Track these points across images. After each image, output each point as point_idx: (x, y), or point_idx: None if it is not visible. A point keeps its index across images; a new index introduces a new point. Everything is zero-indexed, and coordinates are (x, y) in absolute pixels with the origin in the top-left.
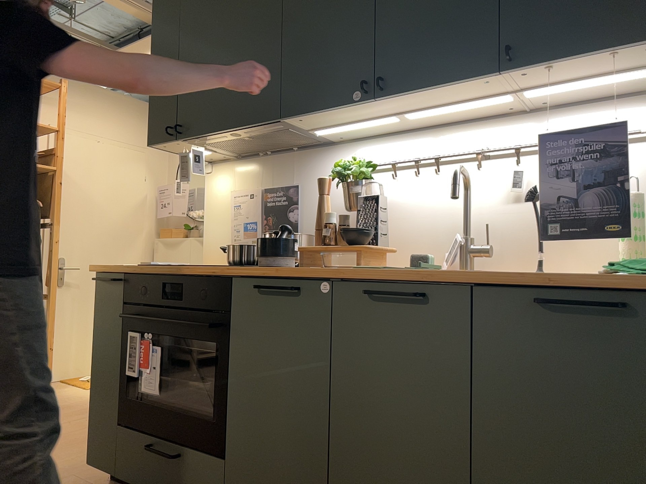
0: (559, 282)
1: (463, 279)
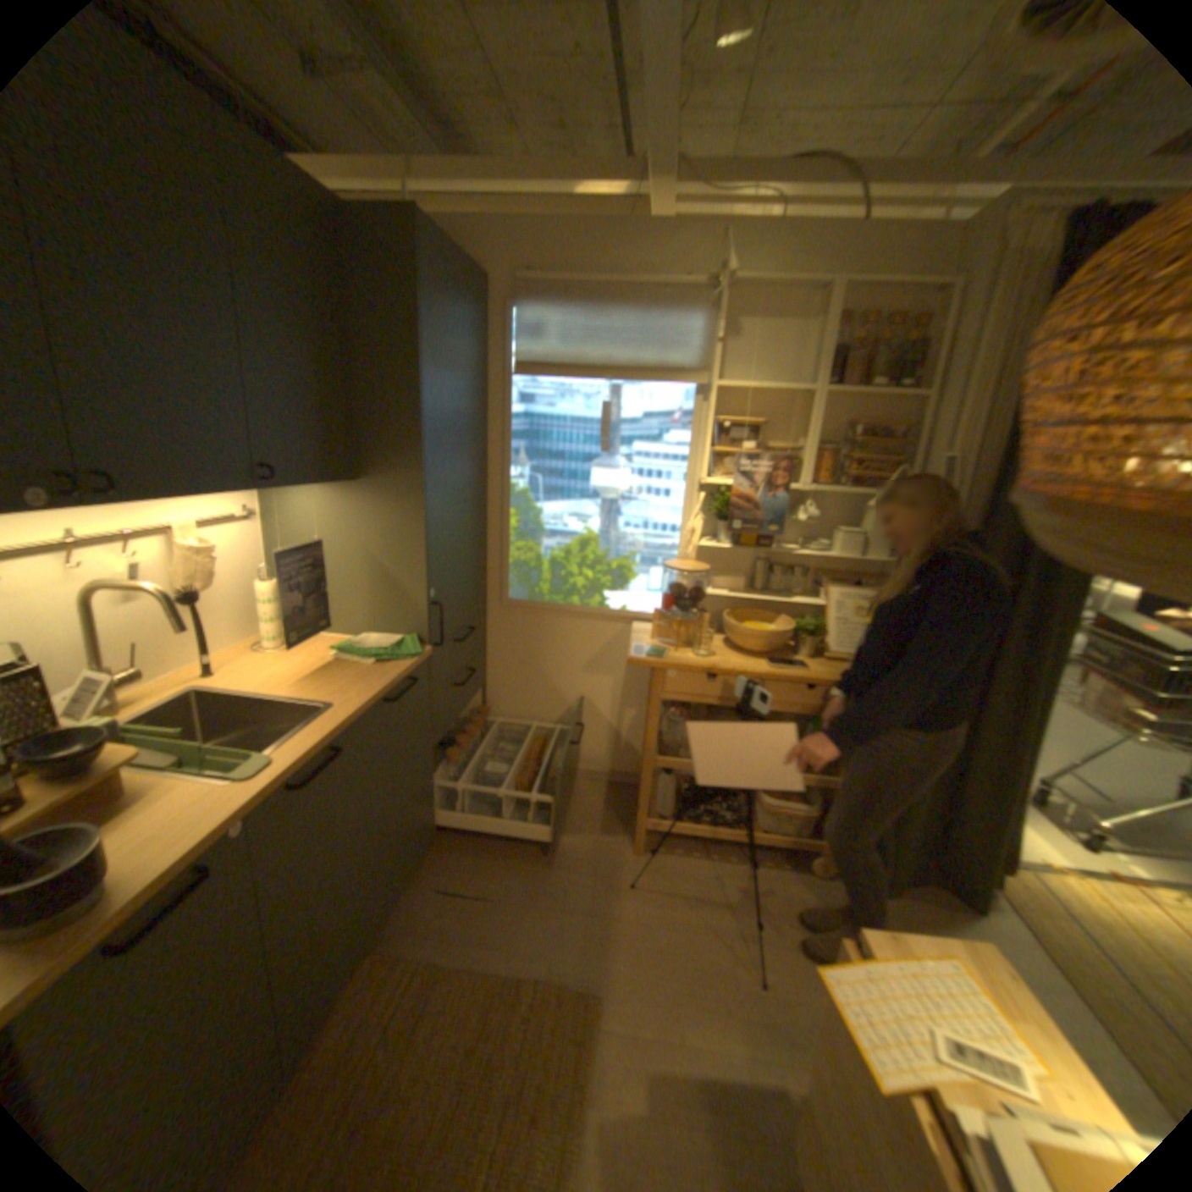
0: (395, 684)
1: (358, 716)
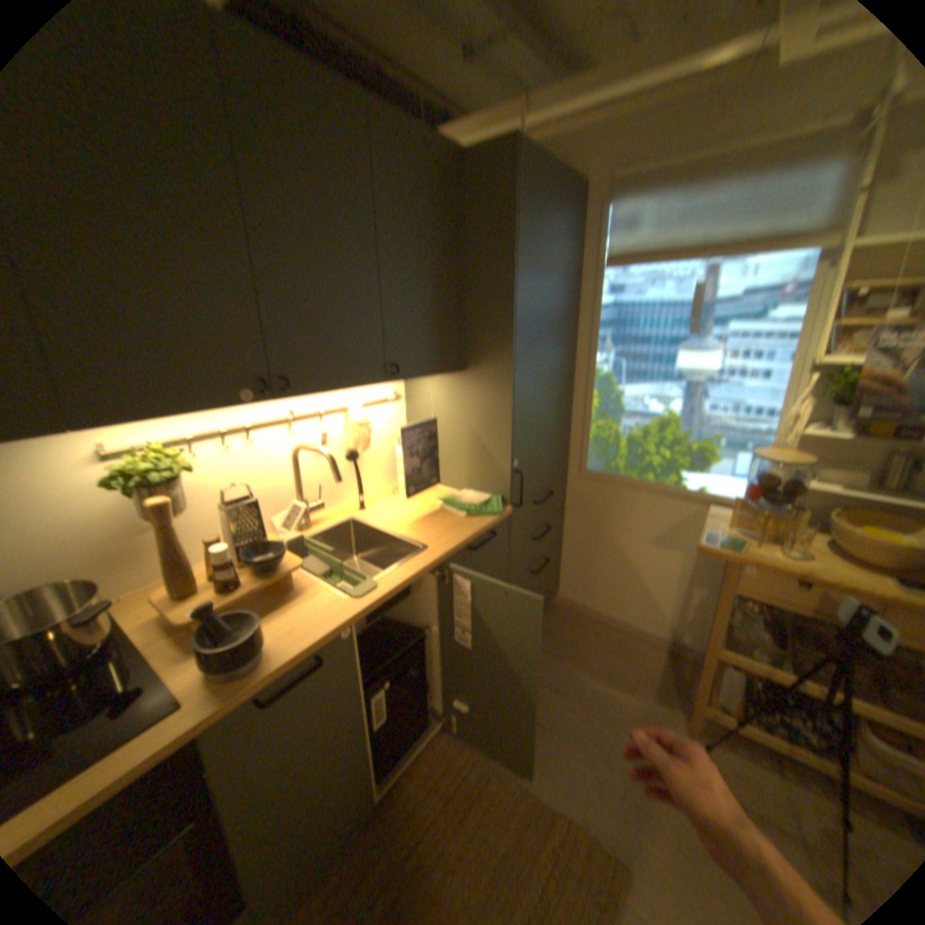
0: (476, 536)
1: (442, 560)
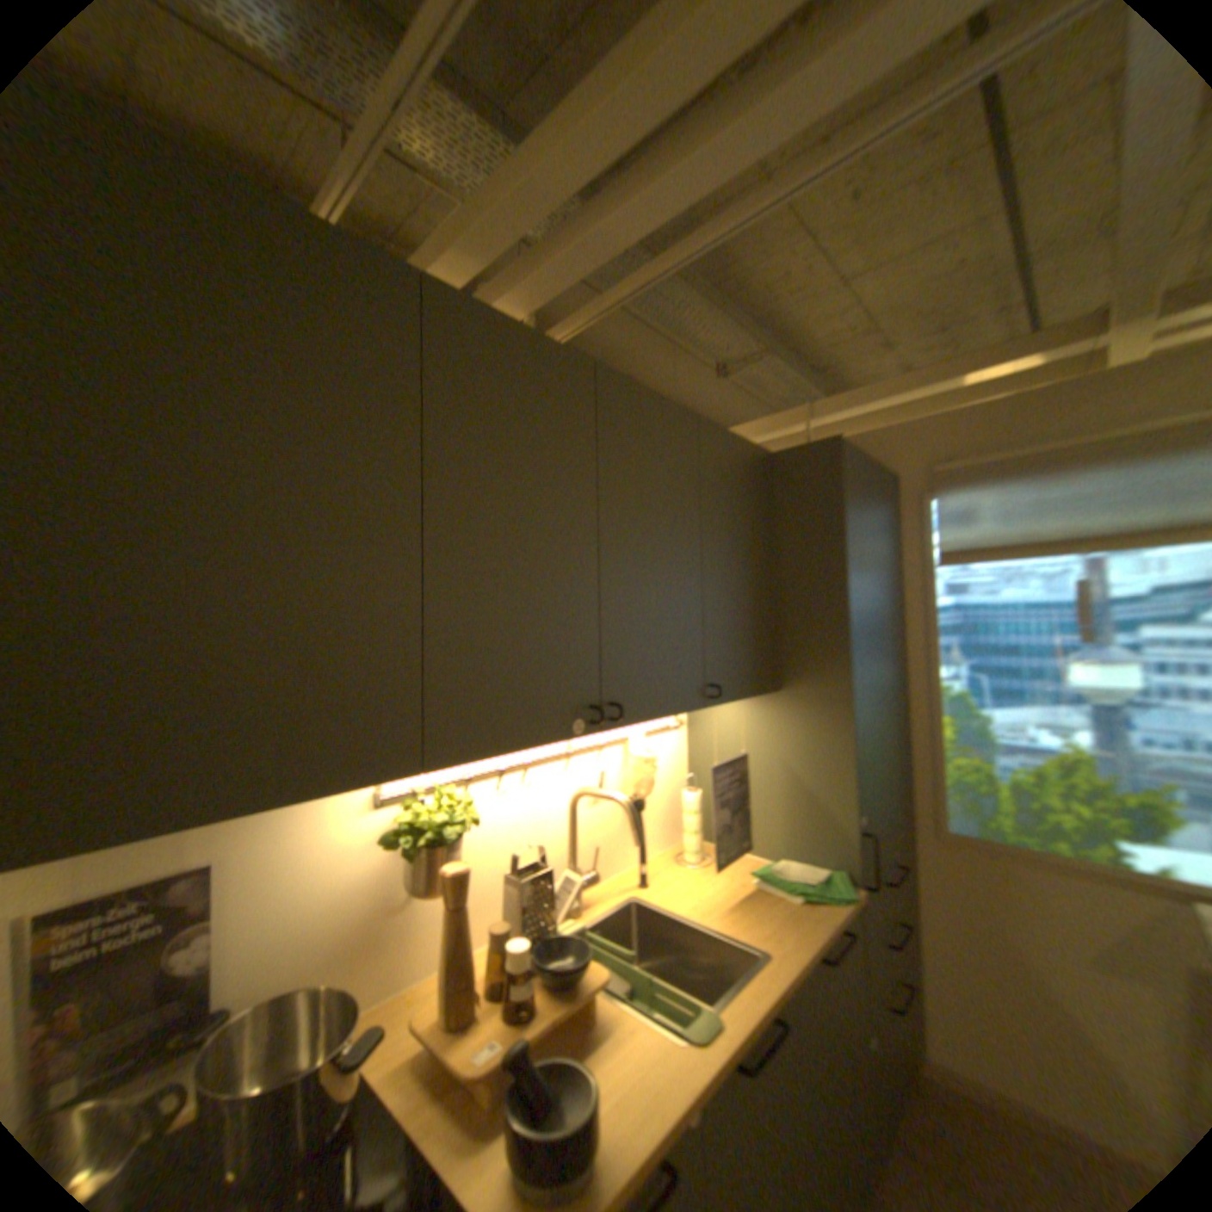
0: (834, 940)
1: (802, 980)
